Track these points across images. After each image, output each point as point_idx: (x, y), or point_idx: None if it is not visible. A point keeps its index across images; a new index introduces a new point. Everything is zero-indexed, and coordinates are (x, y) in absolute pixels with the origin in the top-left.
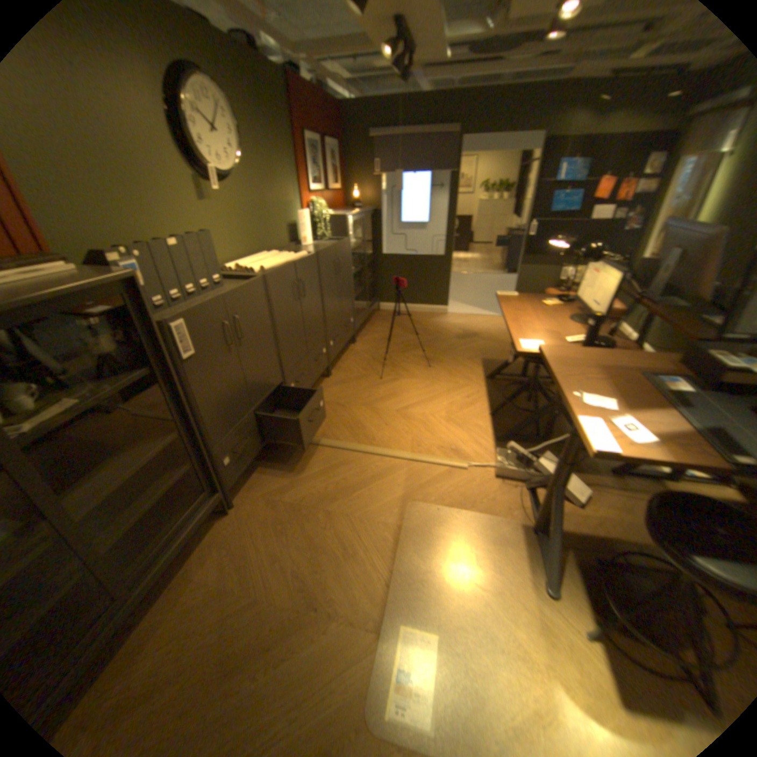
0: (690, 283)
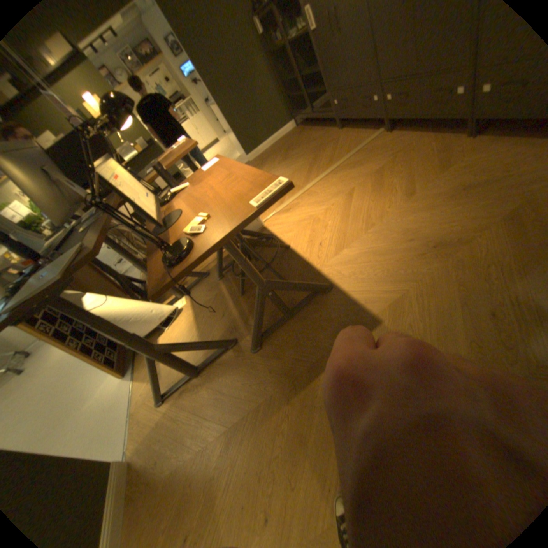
0: (74, 192)
